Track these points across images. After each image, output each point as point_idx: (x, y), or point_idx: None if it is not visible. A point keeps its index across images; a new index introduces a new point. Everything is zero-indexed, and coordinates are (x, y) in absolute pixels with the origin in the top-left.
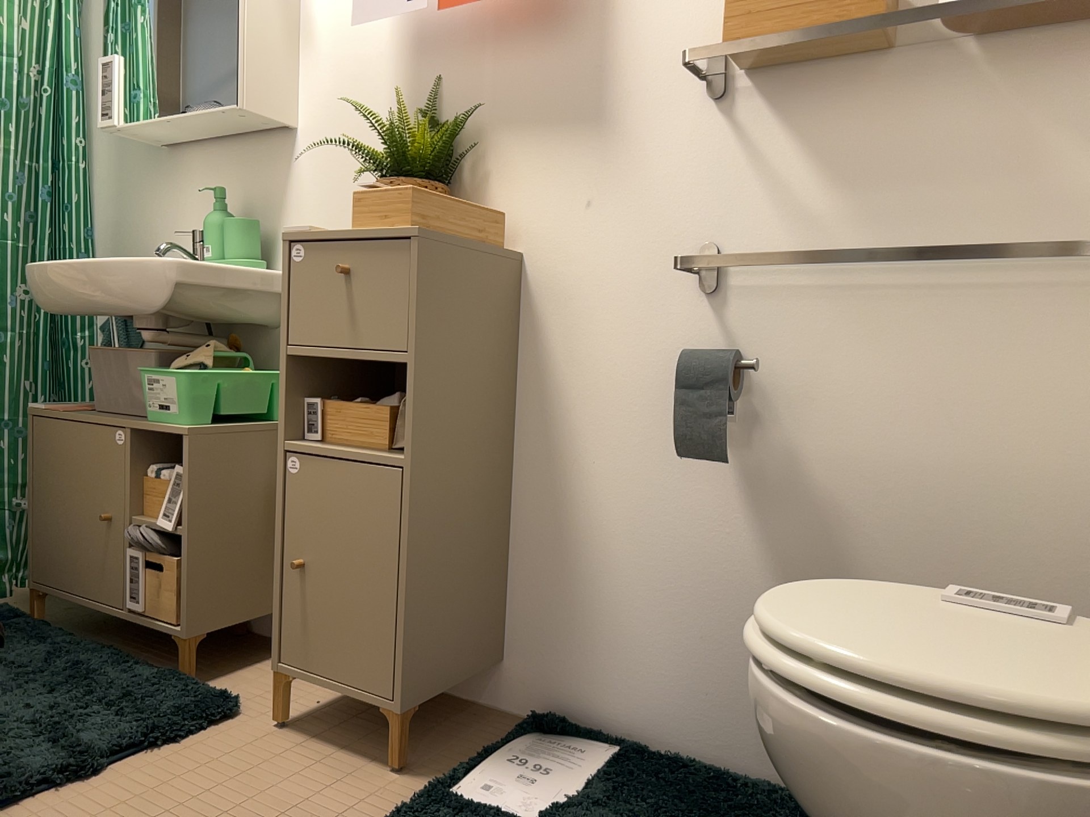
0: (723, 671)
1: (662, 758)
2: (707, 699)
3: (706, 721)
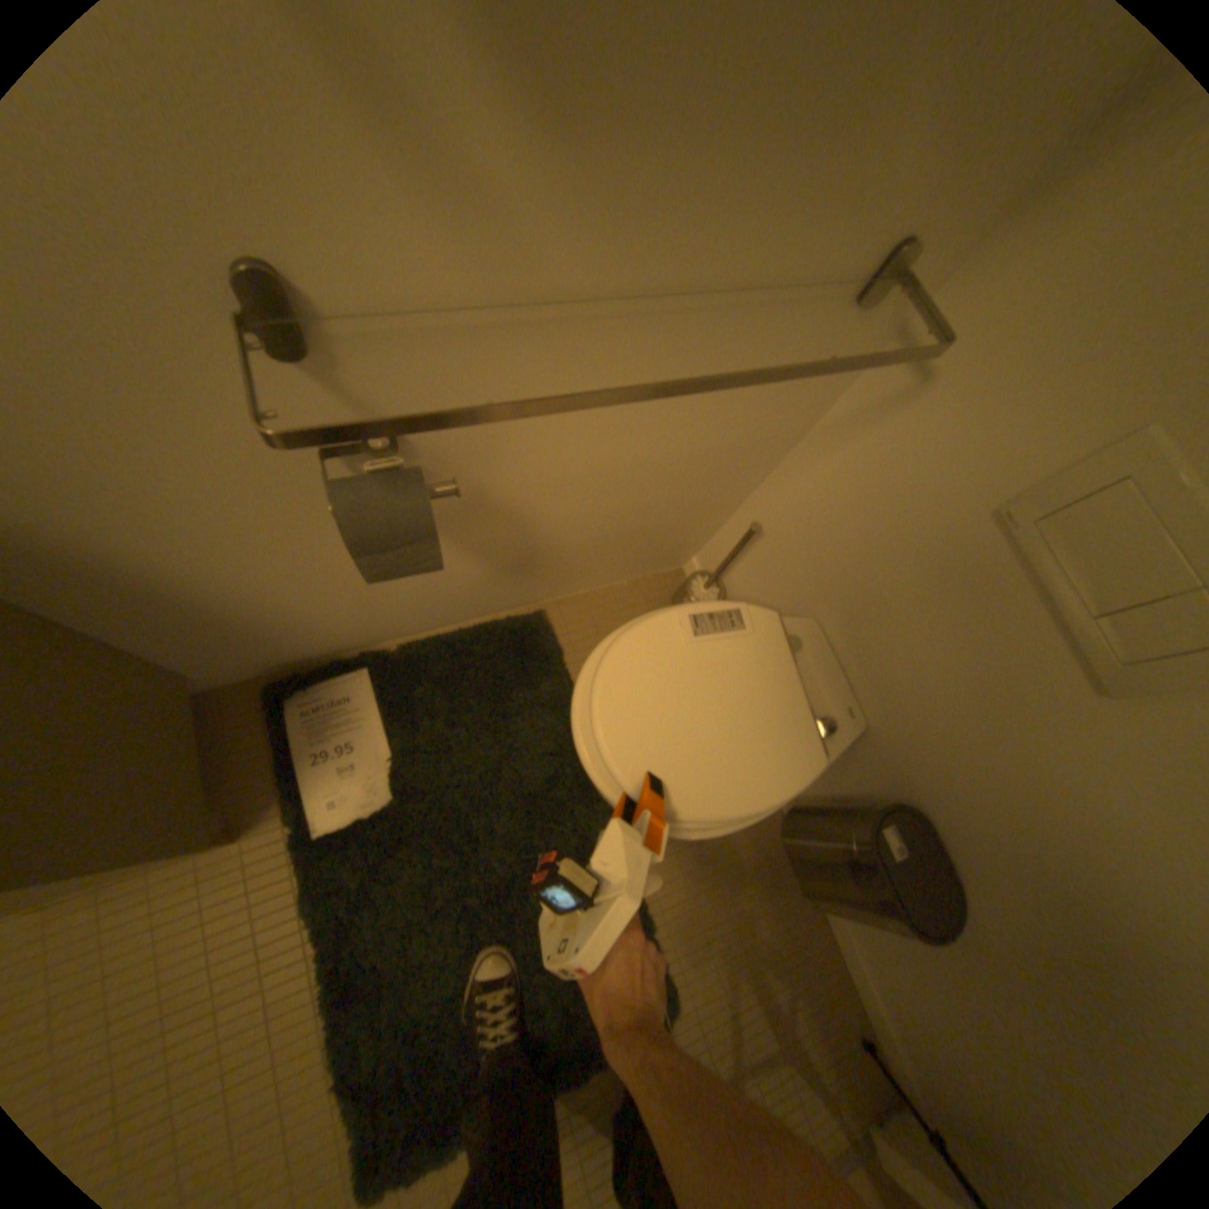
0: (430, 601)
1: (403, 658)
2: (419, 614)
3: (421, 619)
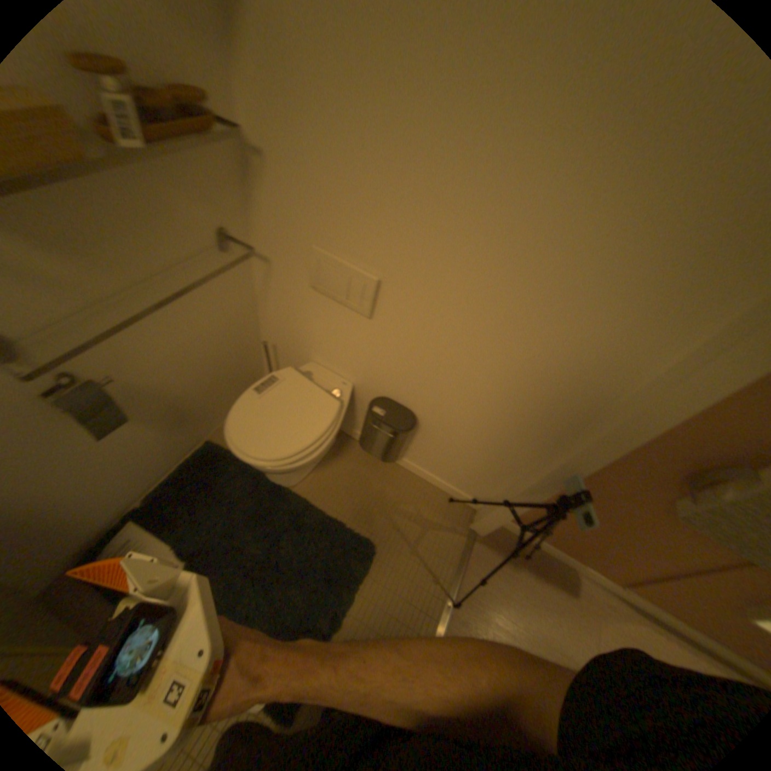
0: (143, 463)
1: (148, 503)
2: (142, 475)
3: (145, 479)
